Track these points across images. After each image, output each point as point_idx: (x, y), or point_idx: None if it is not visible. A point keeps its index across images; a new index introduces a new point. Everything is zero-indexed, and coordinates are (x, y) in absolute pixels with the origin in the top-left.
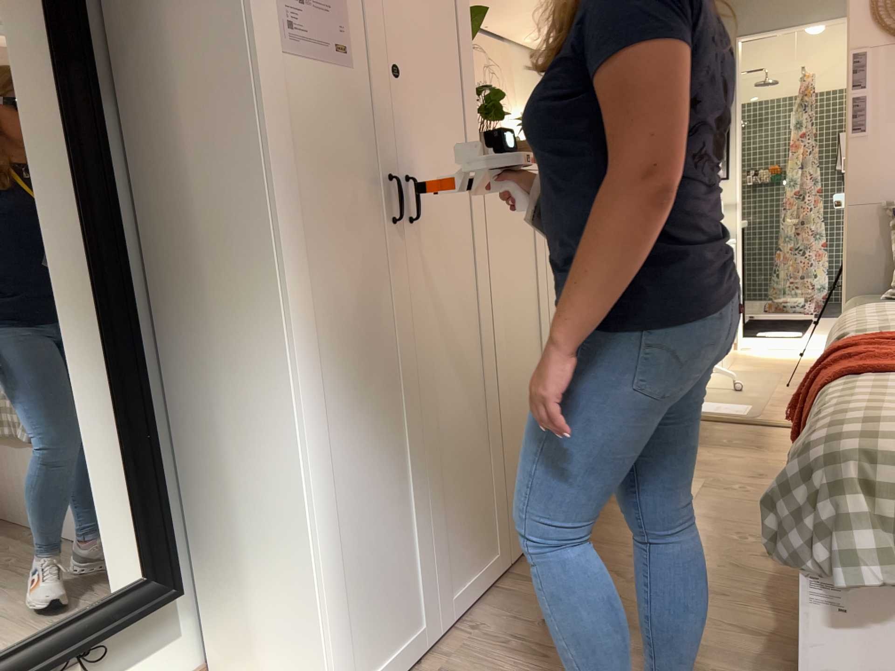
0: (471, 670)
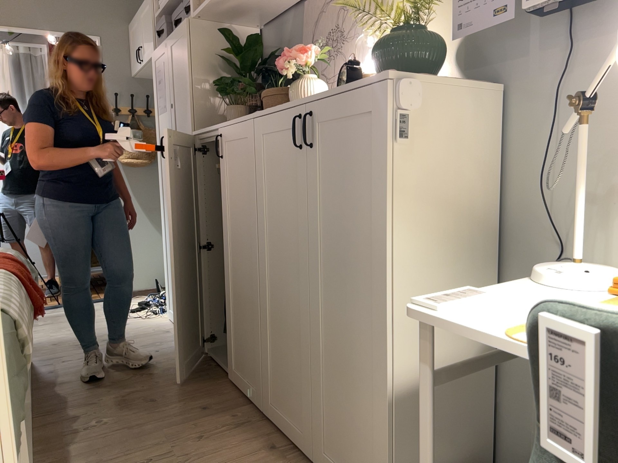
0: (161, 337)
